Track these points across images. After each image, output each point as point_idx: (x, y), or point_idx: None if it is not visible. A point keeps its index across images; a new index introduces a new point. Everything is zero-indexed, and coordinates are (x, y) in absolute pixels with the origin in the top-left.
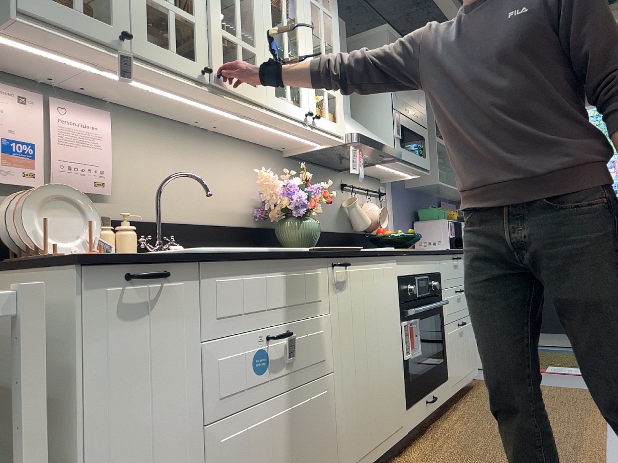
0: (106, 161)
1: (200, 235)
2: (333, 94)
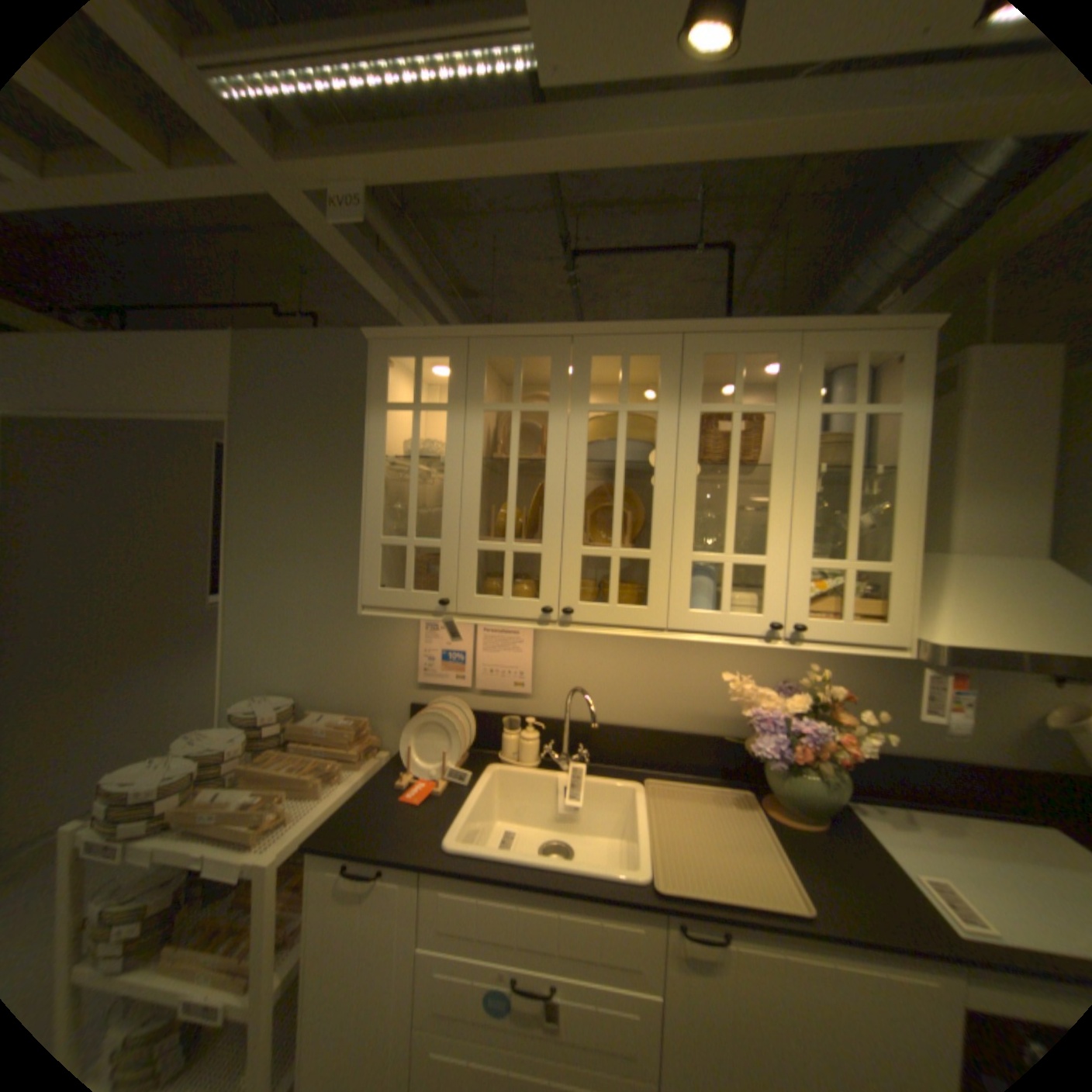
0: (528, 662)
1: (644, 743)
2: (878, 570)
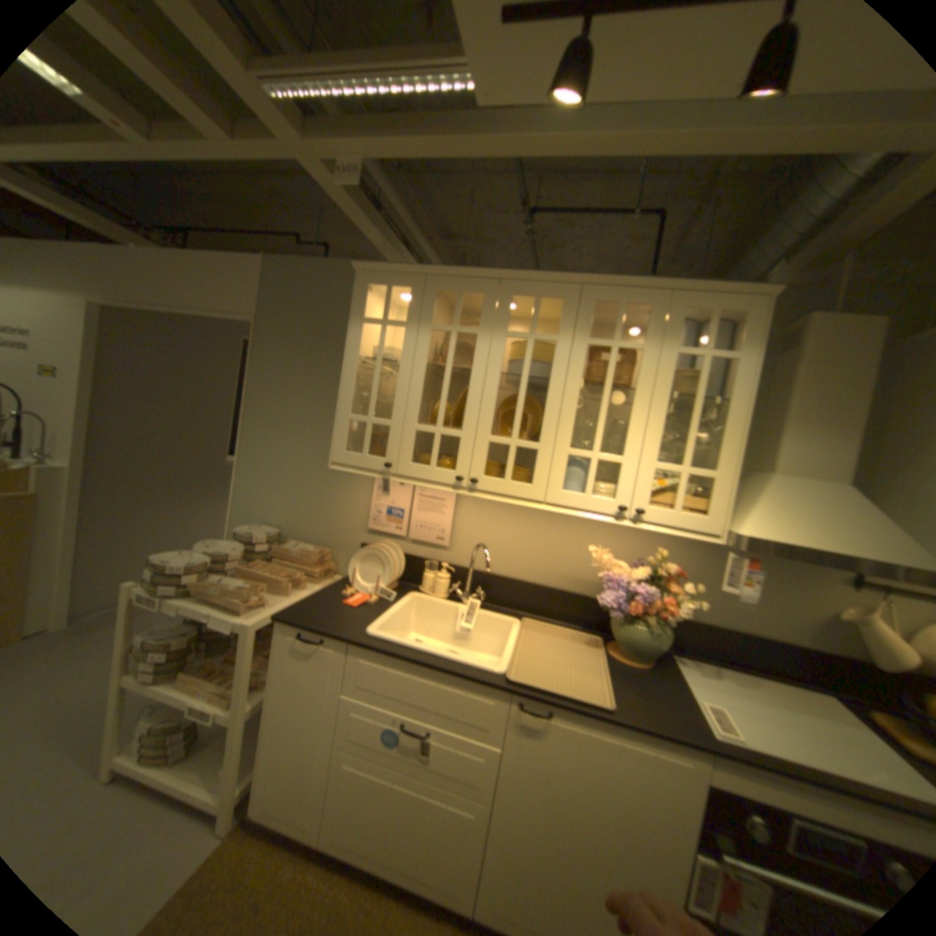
0: (448, 522)
1: (527, 592)
2: (705, 475)
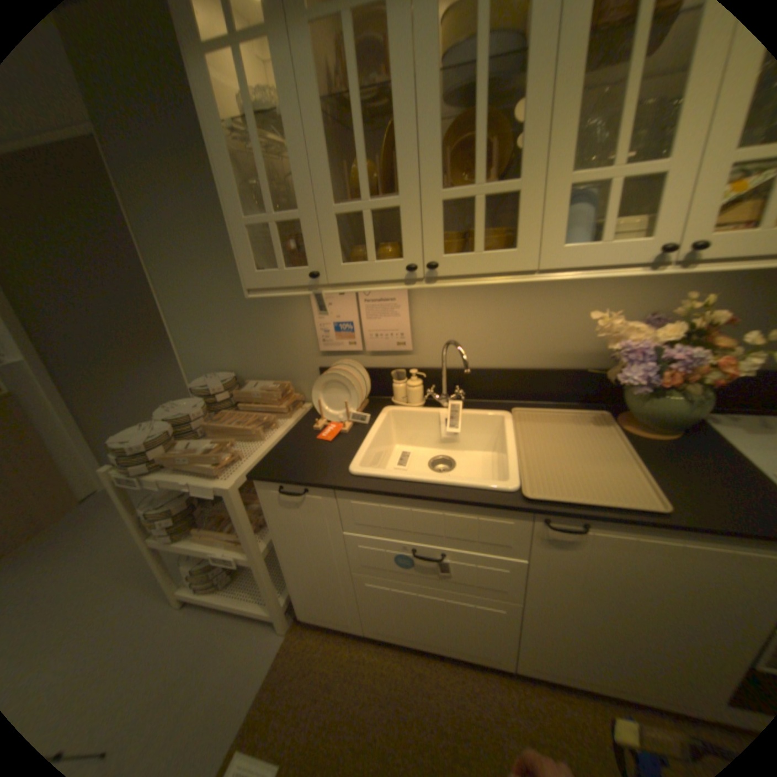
0: (406, 324)
1: (512, 380)
2: None
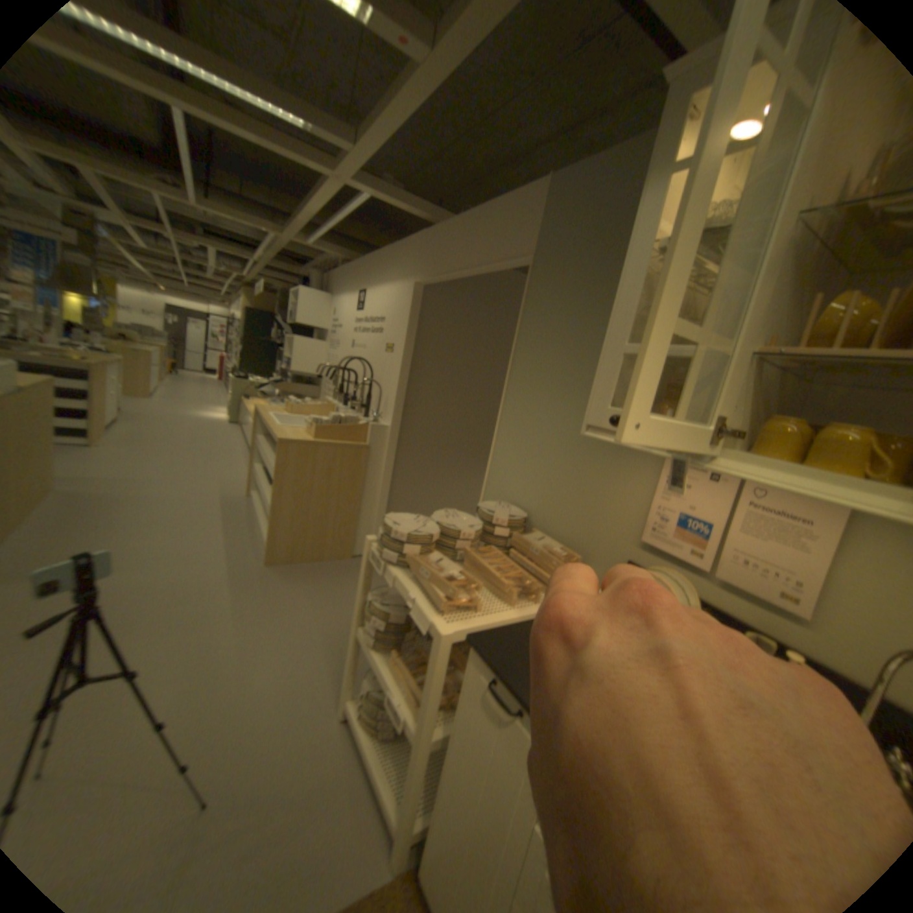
0: (815, 572)
1: None
2: None
